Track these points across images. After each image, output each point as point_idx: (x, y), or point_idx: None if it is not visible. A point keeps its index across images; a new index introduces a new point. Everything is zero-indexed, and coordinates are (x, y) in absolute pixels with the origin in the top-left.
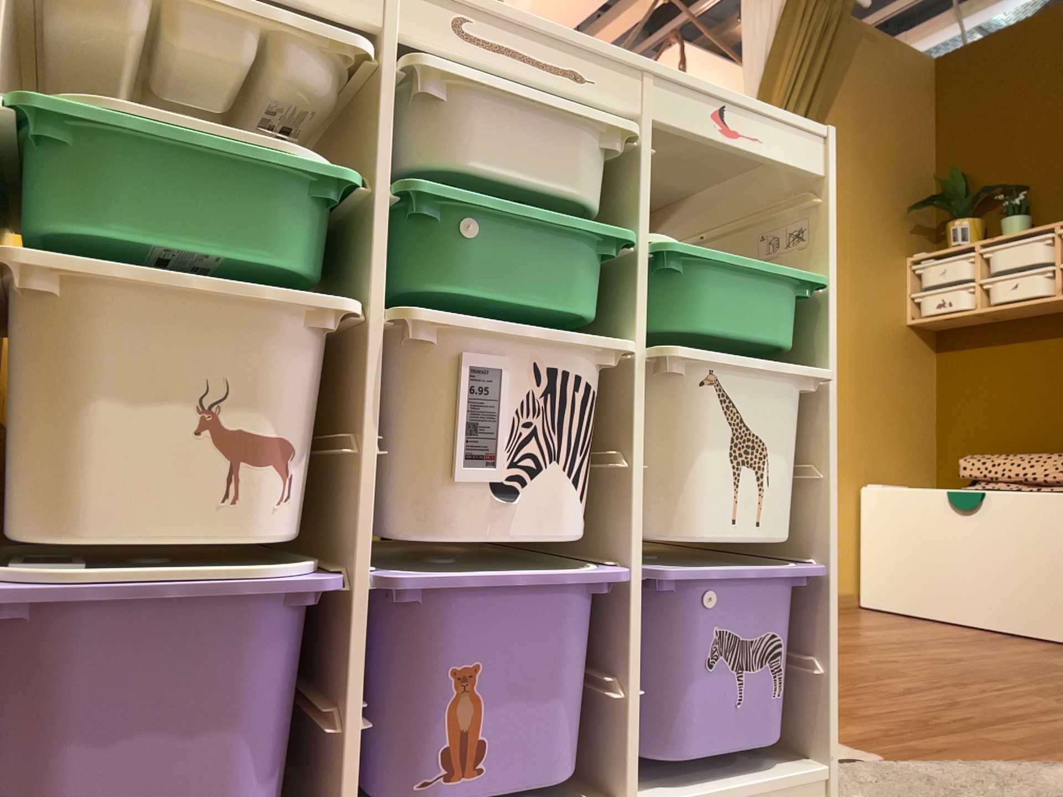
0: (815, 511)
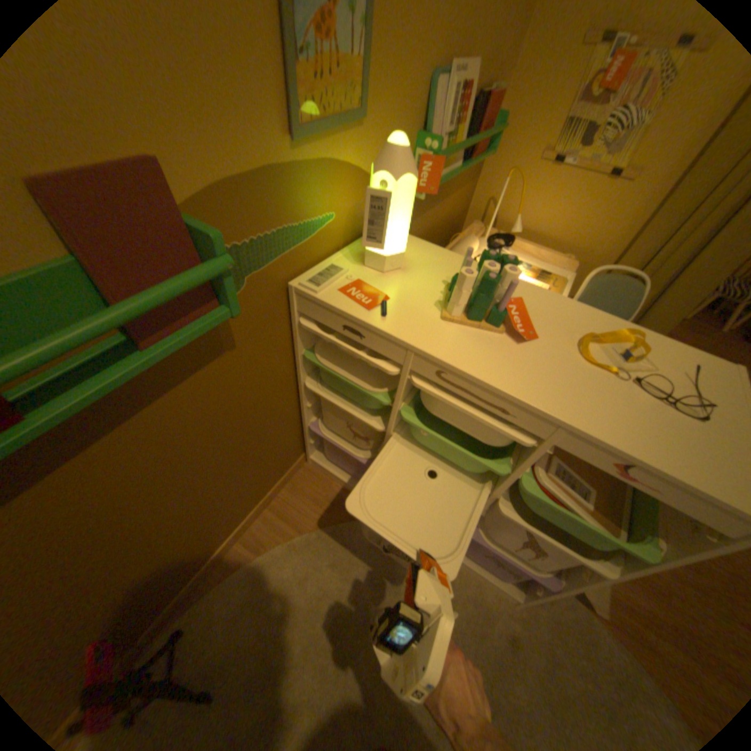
0: (584, 583)
